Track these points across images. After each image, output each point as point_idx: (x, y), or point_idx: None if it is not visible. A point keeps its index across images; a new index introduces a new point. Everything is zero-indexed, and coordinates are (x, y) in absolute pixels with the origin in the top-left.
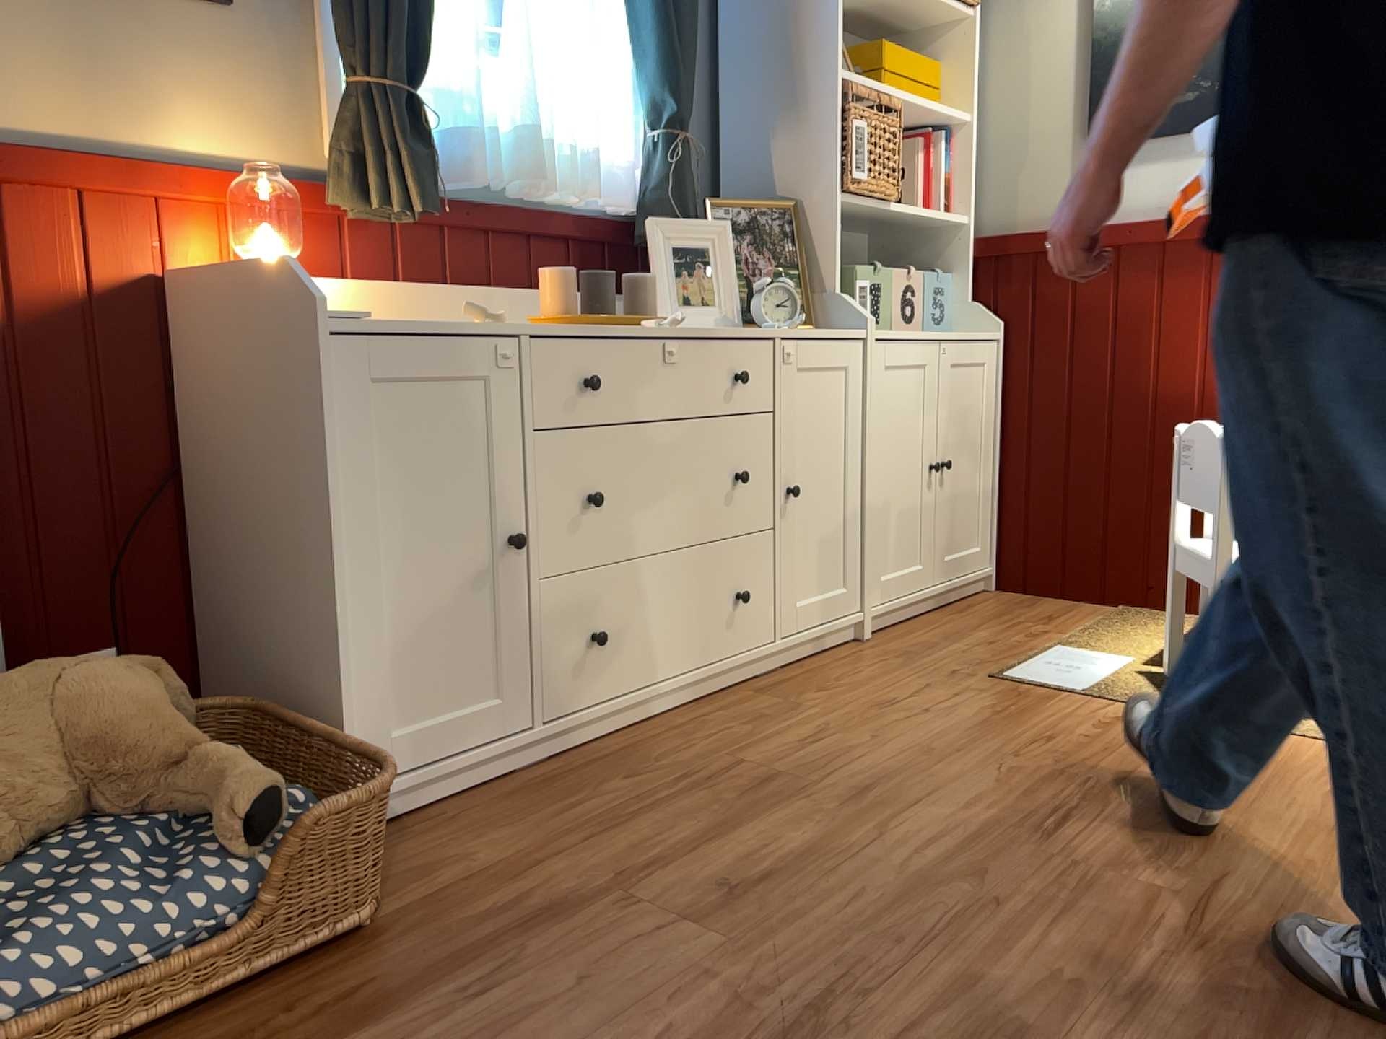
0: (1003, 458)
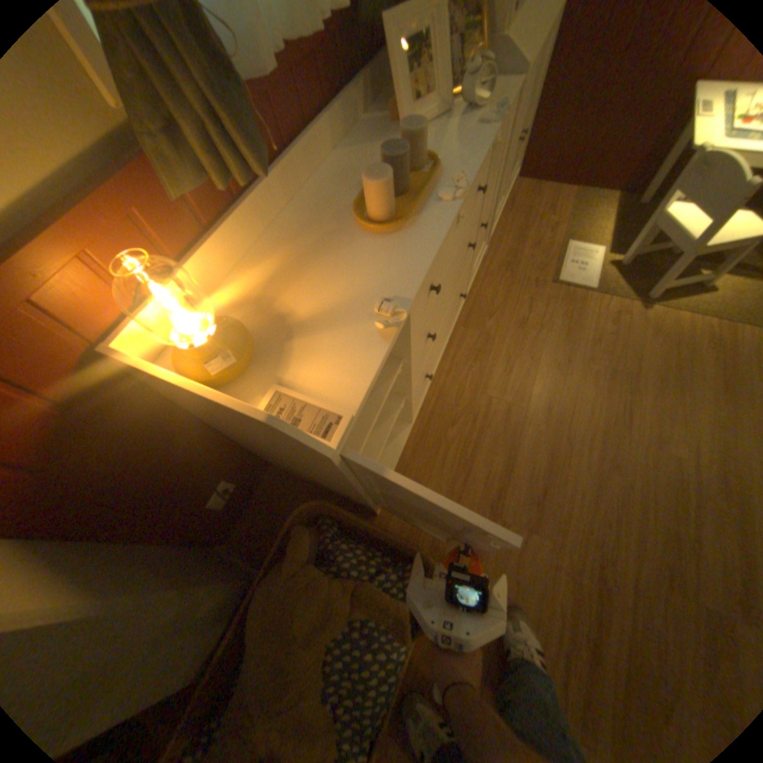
0: (539, 102)
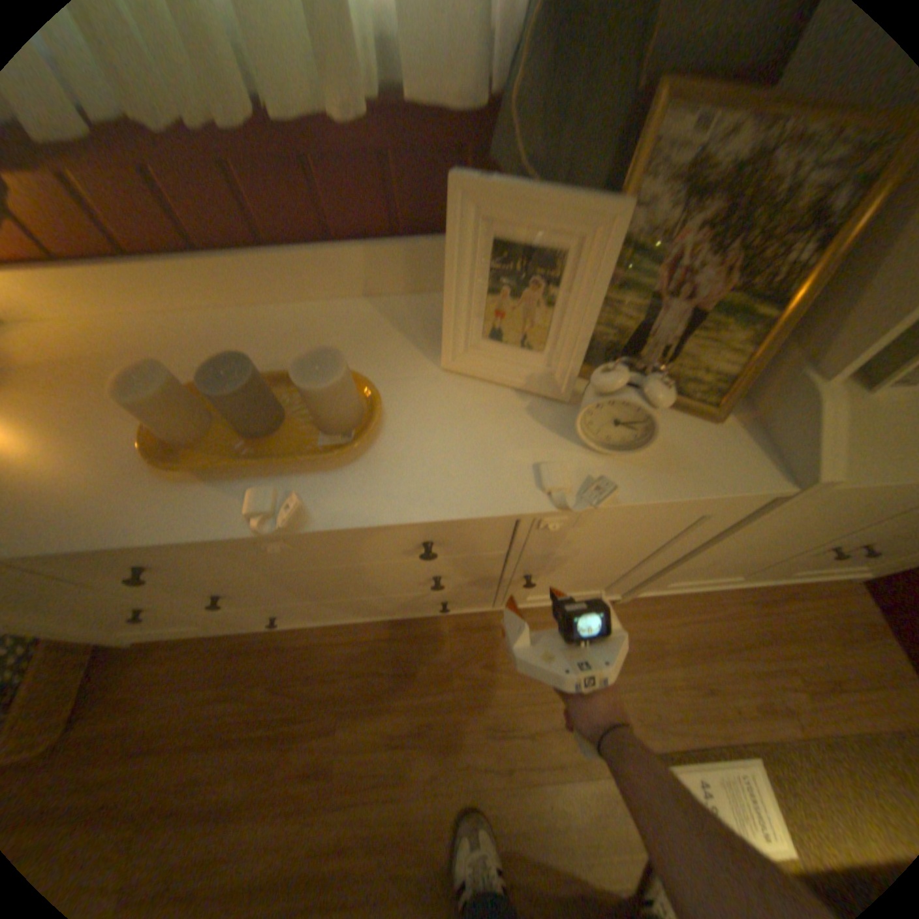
0: None
